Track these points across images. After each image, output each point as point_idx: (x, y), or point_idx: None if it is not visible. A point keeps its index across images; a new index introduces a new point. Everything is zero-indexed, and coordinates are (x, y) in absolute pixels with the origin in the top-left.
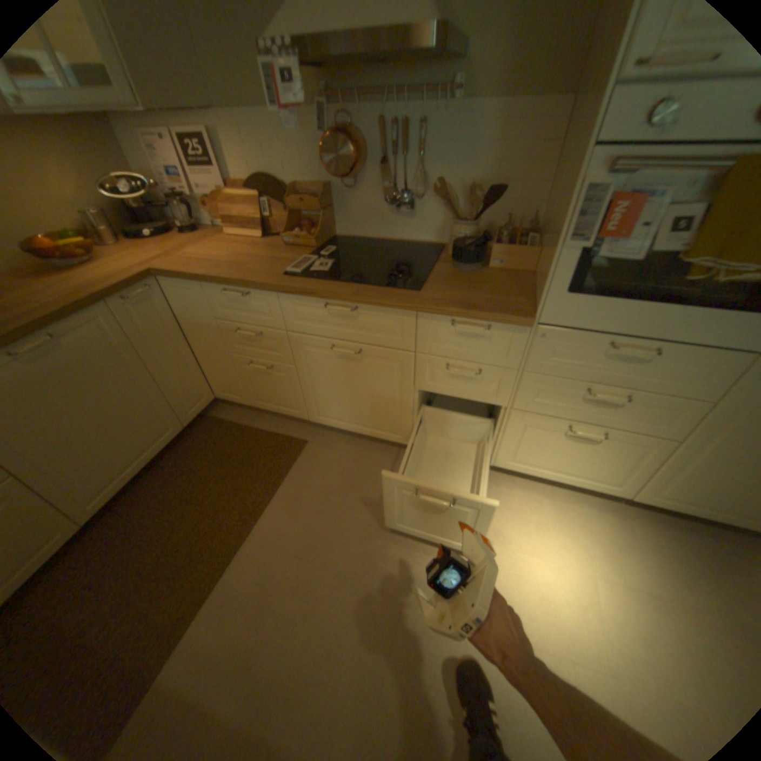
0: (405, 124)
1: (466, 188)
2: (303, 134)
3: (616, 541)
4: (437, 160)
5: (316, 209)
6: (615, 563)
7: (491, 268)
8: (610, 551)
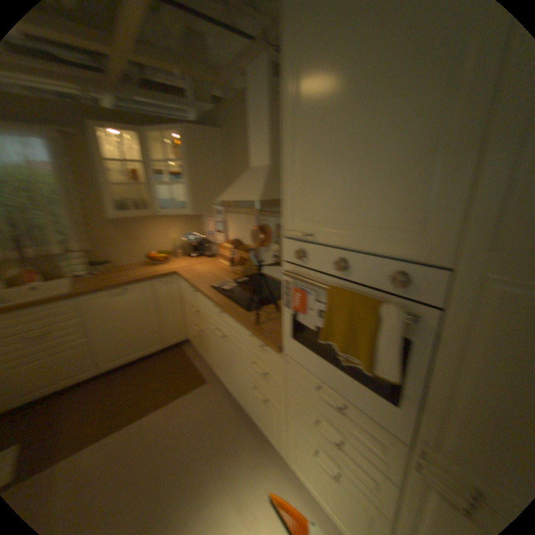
0: None
1: None
2: (249, 226)
3: None
4: None
5: (246, 258)
6: None
7: None
8: None
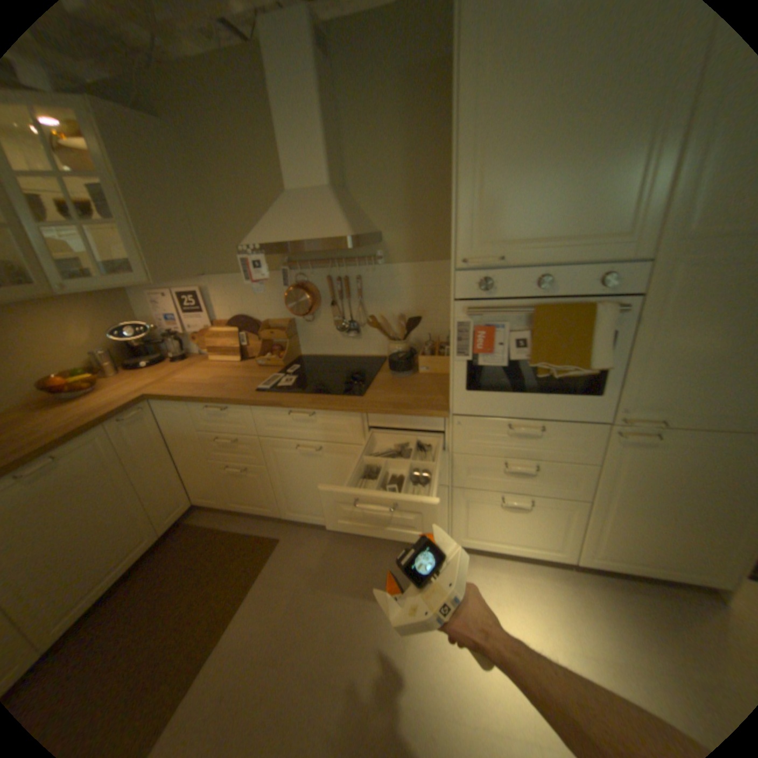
0: (346, 280)
1: (396, 317)
2: (273, 288)
3: (571, 610)
4: (373, 300)
5: (284, 338)
6: (572, 633)
7: (421, 373)
8: (566, 621)
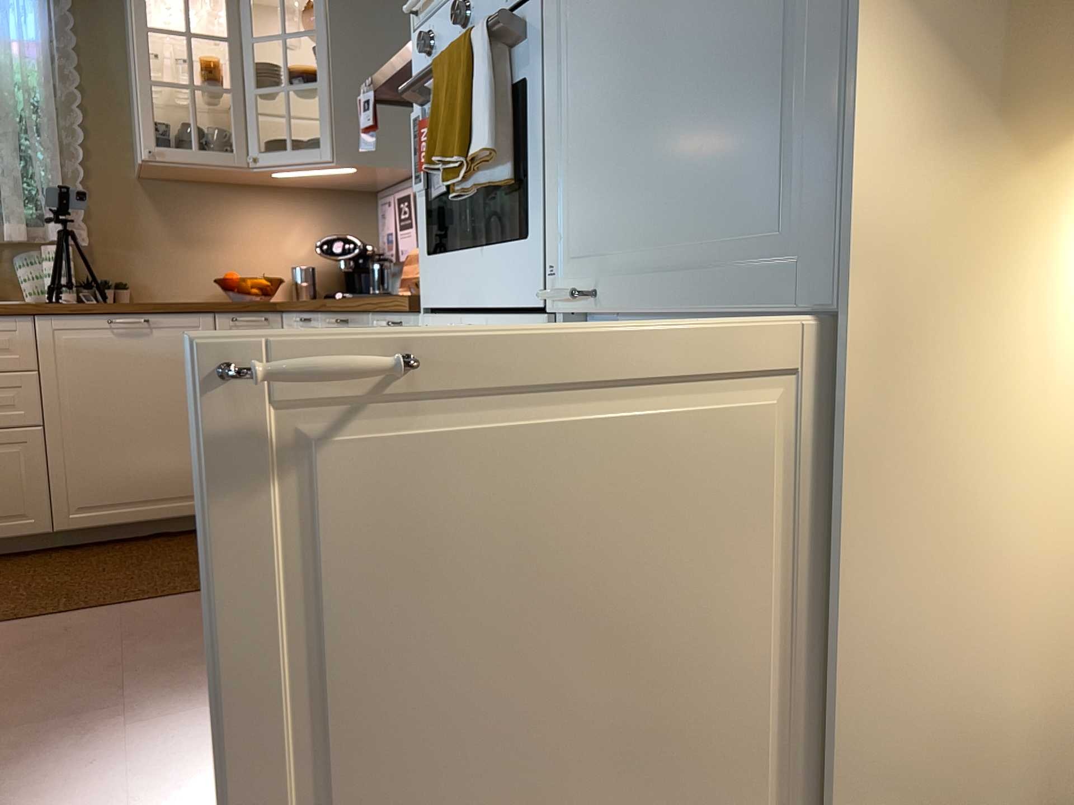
0: None
1: None
2: None
3: None
4: None
5: None
6: None
7: None
8: None
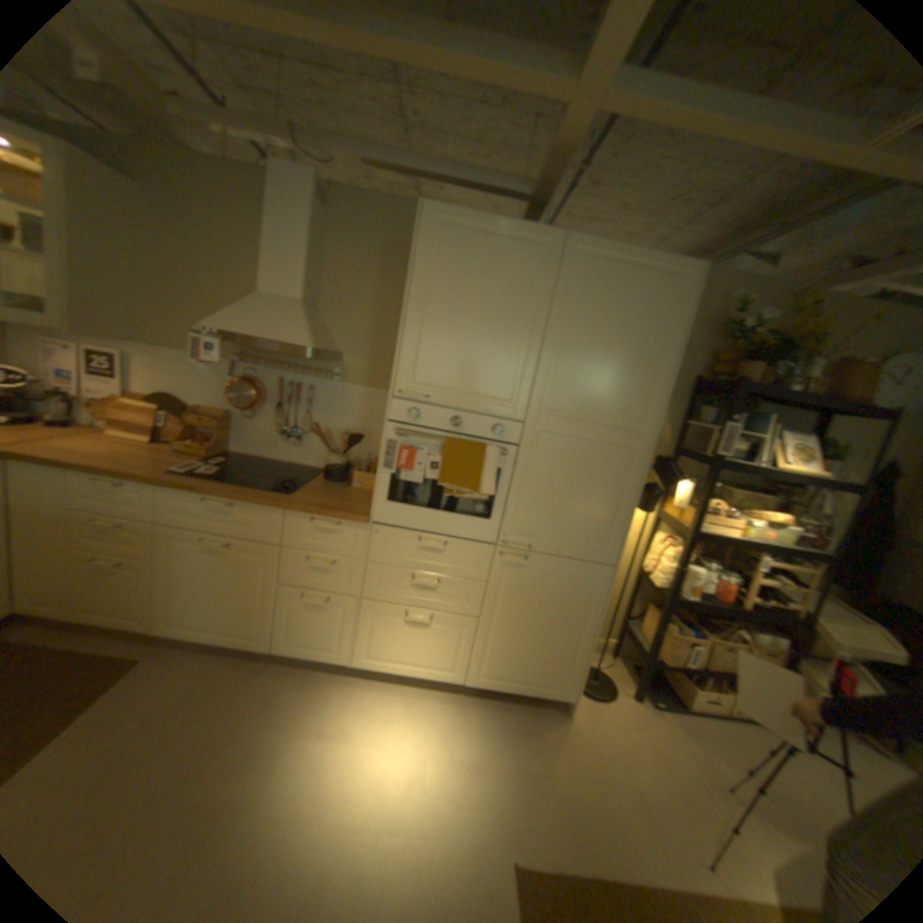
0: (297, 387)
1: (340, 434)
2: (213, 376)
3: (449, 727)
4: (320, 413)
5: (211, 429)
6: (444, 745)
7: (352, 488)
8: (442, 735)
